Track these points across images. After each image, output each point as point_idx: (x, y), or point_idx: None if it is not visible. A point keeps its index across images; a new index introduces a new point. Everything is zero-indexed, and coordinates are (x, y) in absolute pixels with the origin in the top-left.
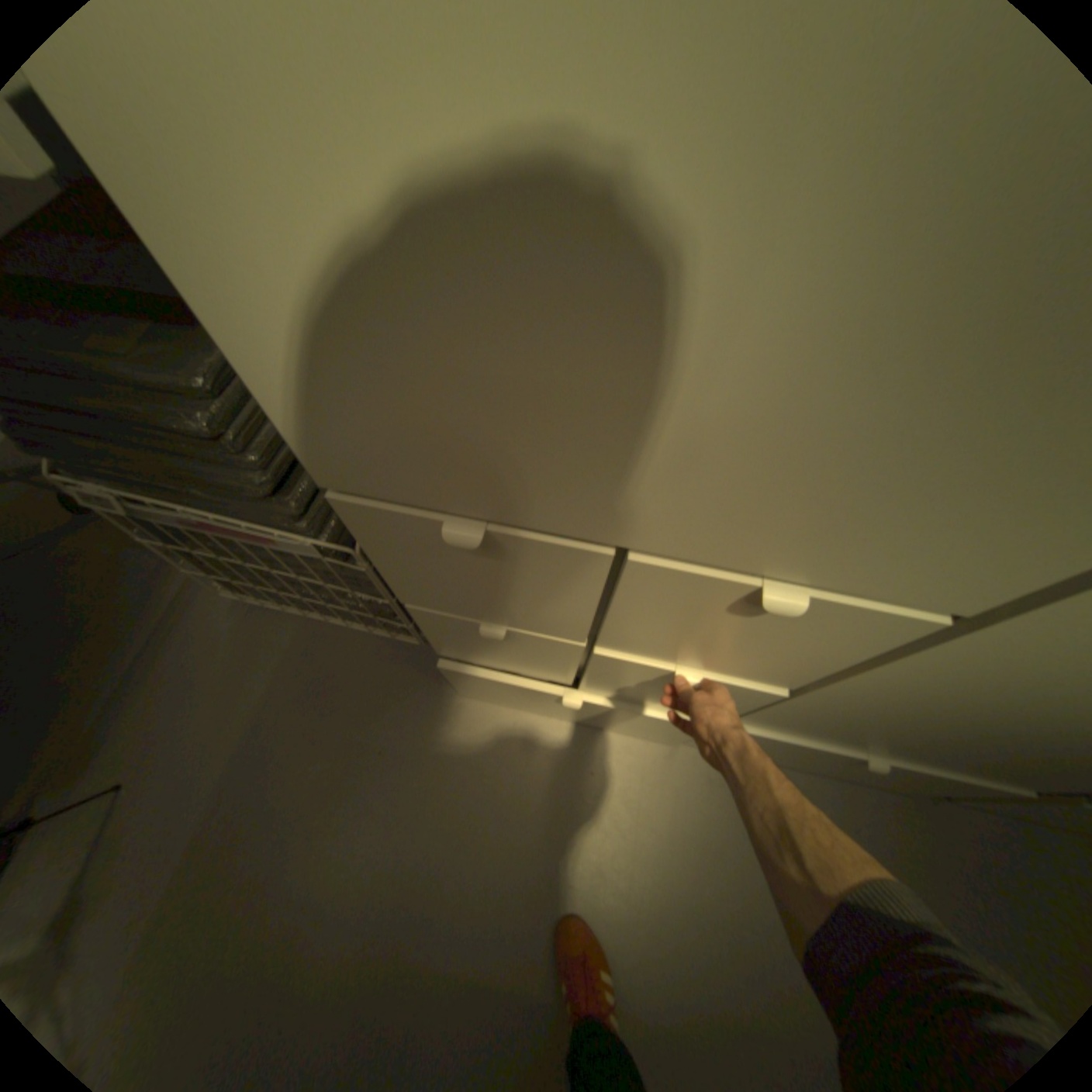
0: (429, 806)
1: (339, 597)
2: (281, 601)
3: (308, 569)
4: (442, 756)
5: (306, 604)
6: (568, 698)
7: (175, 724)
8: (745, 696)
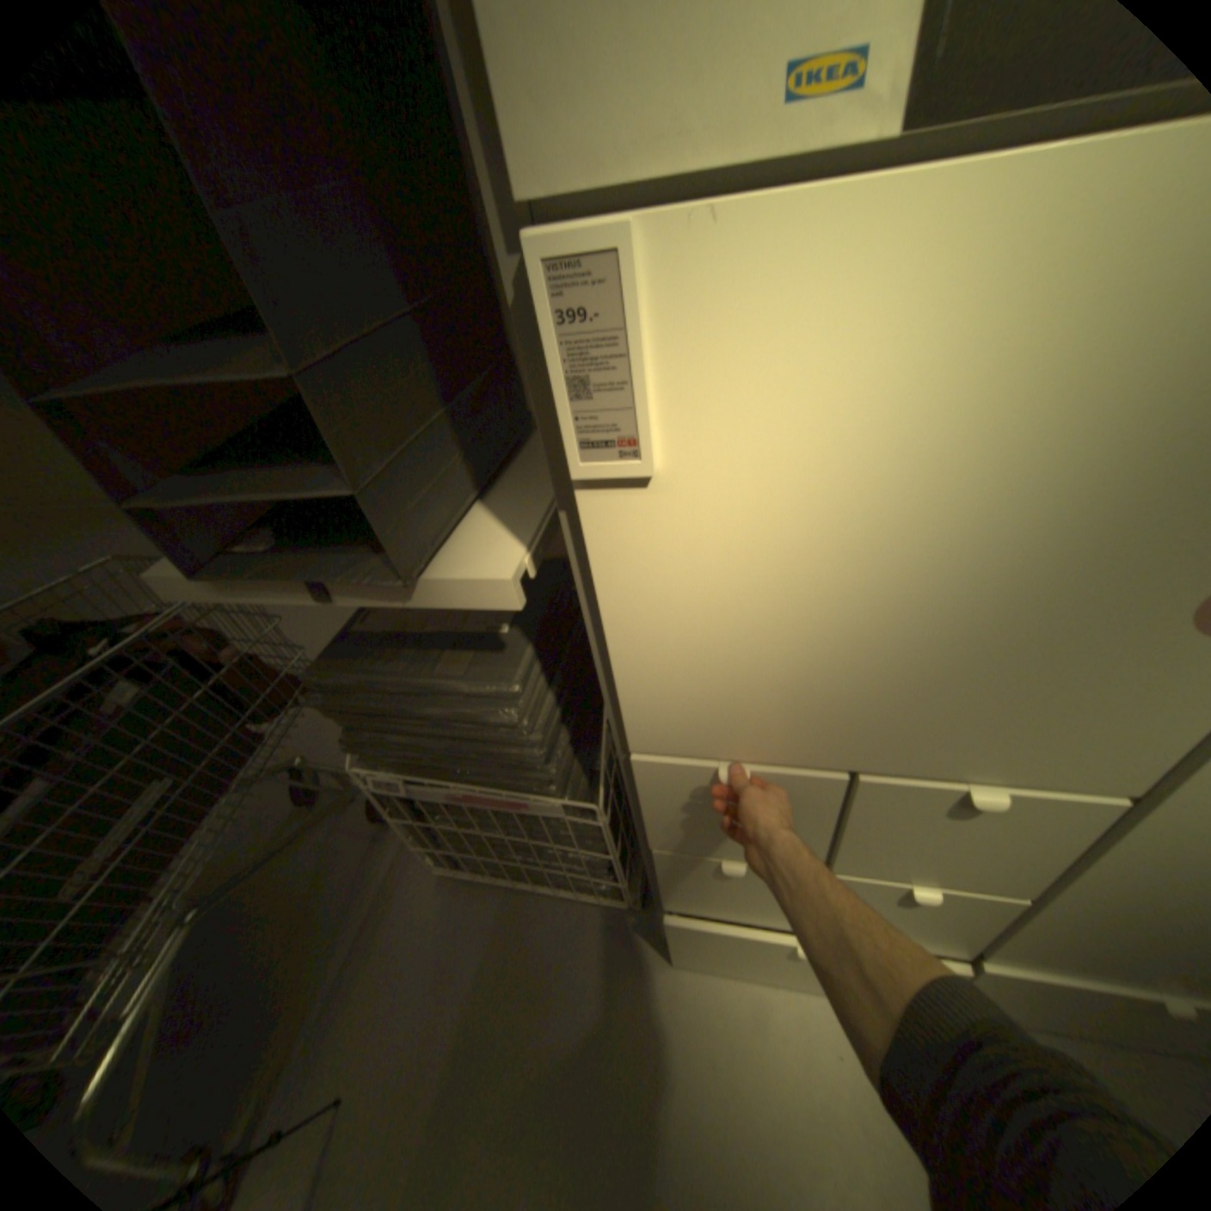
0: (663, 1114)
1: (561, 860)
2: (491, 874)
3: (539, 833)
4: (666, 1047)
5: (519, 874)
6: (798, 957)
7: (389, 1023)
8: (990, 920)
